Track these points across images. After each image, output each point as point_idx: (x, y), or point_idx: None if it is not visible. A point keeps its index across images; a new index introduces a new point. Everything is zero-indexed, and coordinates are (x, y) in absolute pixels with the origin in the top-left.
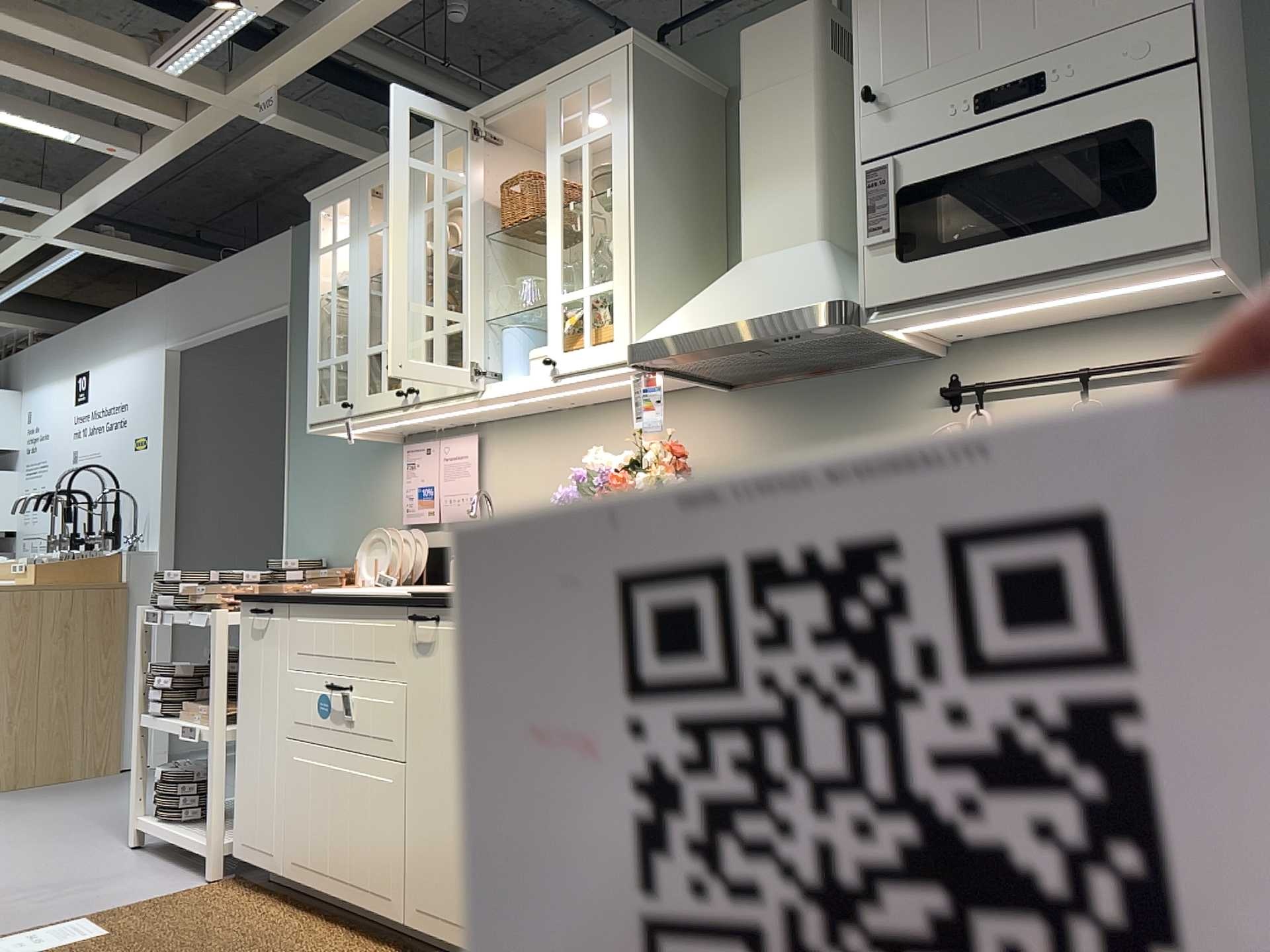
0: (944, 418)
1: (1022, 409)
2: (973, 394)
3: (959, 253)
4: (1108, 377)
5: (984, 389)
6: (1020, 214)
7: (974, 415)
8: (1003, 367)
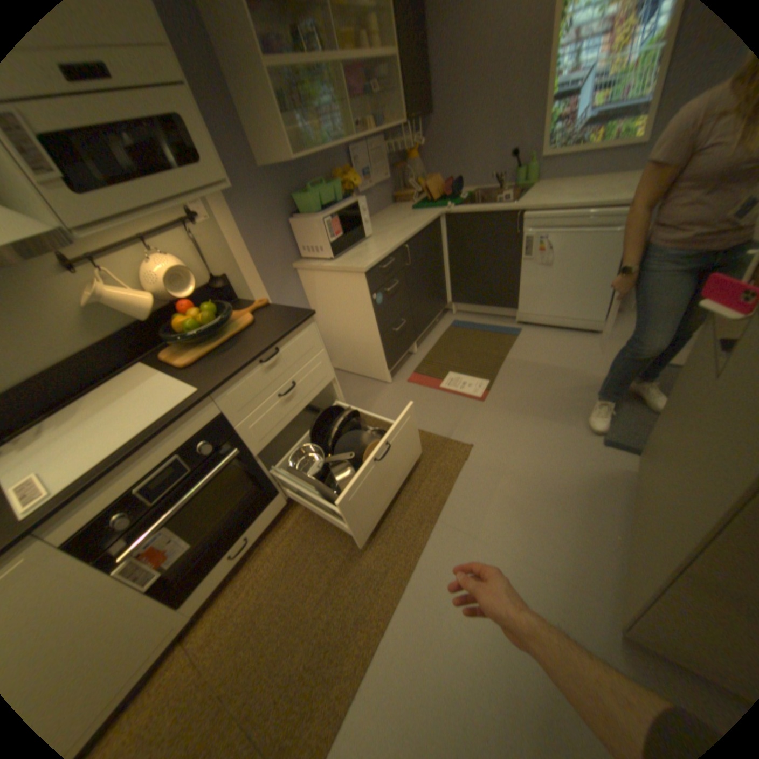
0: (72, 279)
1: (116, 261)
2: (82, 261)
3: (120, 188)
4: (147, 235)
5: (92, 256)
6: (136, 162)
7: (90, 271)
8: (90, 241)
